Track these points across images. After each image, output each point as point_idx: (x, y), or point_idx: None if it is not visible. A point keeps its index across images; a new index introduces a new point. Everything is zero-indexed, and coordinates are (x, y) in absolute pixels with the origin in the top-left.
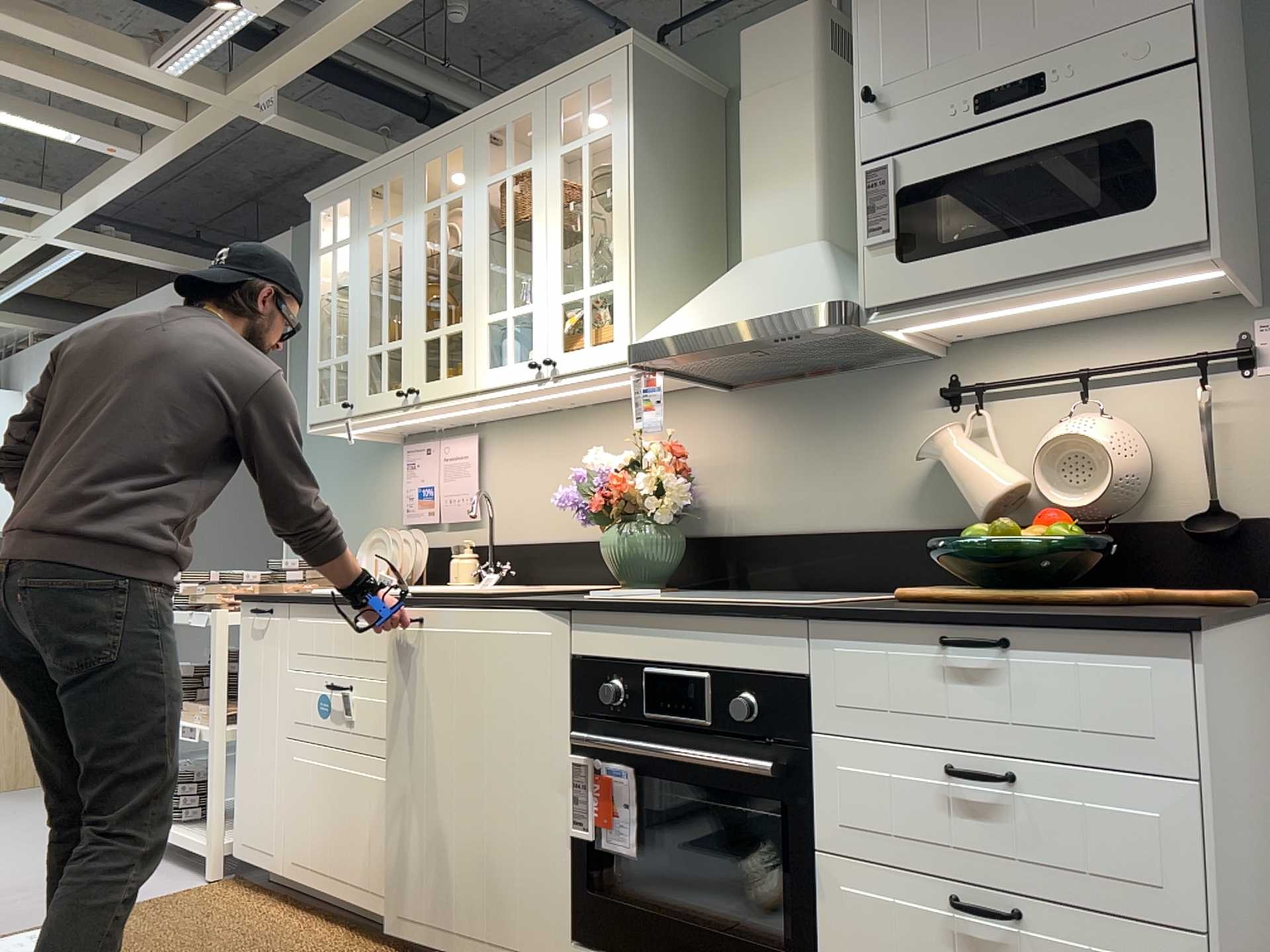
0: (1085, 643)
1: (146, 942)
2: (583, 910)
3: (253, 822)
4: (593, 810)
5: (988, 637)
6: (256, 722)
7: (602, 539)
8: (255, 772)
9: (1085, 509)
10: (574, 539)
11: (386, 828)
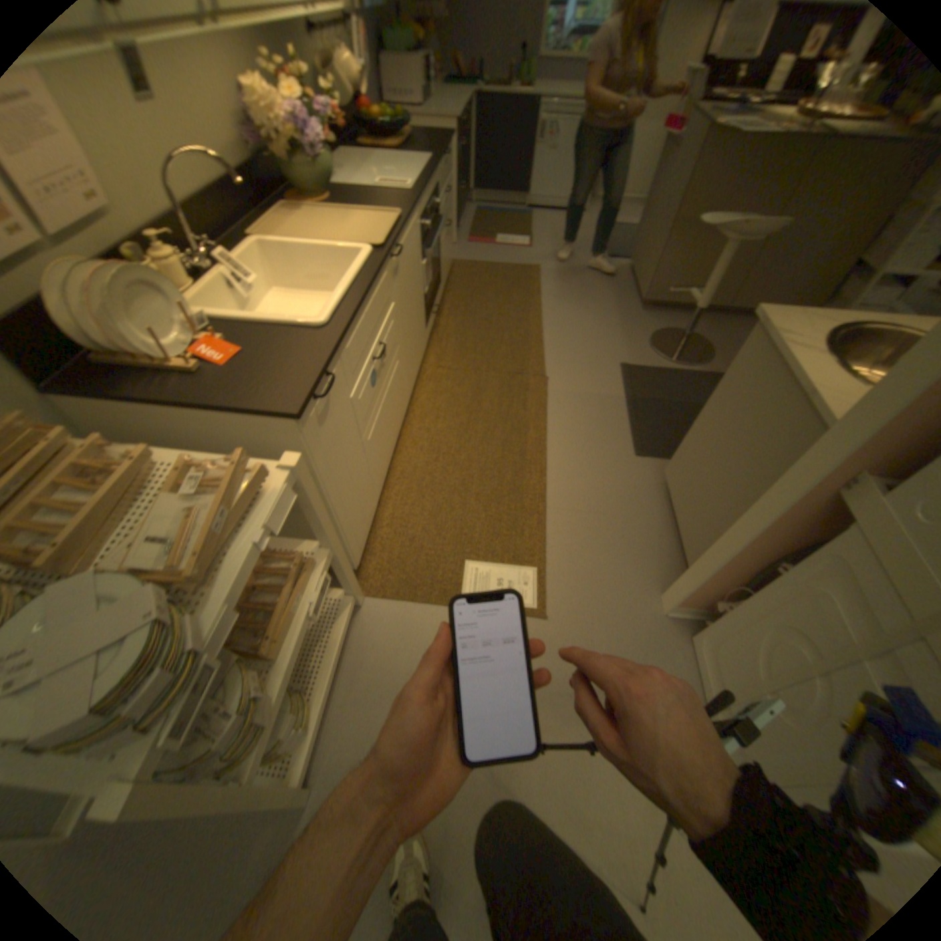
0: (451, 145)
1: (460, 530)
2: (427, 316)
3: (363, 522)
4: (428, 277)
5: (448, 150)
6: (347, 473)
7: (299, 165)
8: (355, 500)
9: (355, 96)
10: (210, 183)
11: (401, 385)
